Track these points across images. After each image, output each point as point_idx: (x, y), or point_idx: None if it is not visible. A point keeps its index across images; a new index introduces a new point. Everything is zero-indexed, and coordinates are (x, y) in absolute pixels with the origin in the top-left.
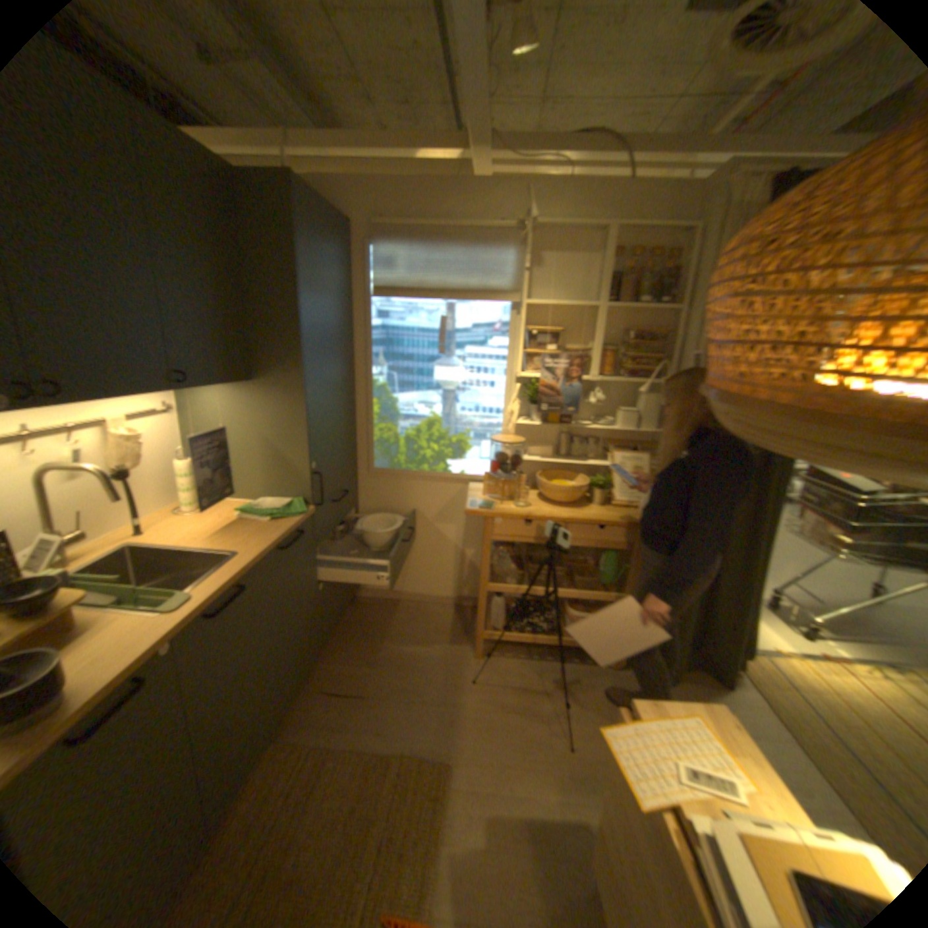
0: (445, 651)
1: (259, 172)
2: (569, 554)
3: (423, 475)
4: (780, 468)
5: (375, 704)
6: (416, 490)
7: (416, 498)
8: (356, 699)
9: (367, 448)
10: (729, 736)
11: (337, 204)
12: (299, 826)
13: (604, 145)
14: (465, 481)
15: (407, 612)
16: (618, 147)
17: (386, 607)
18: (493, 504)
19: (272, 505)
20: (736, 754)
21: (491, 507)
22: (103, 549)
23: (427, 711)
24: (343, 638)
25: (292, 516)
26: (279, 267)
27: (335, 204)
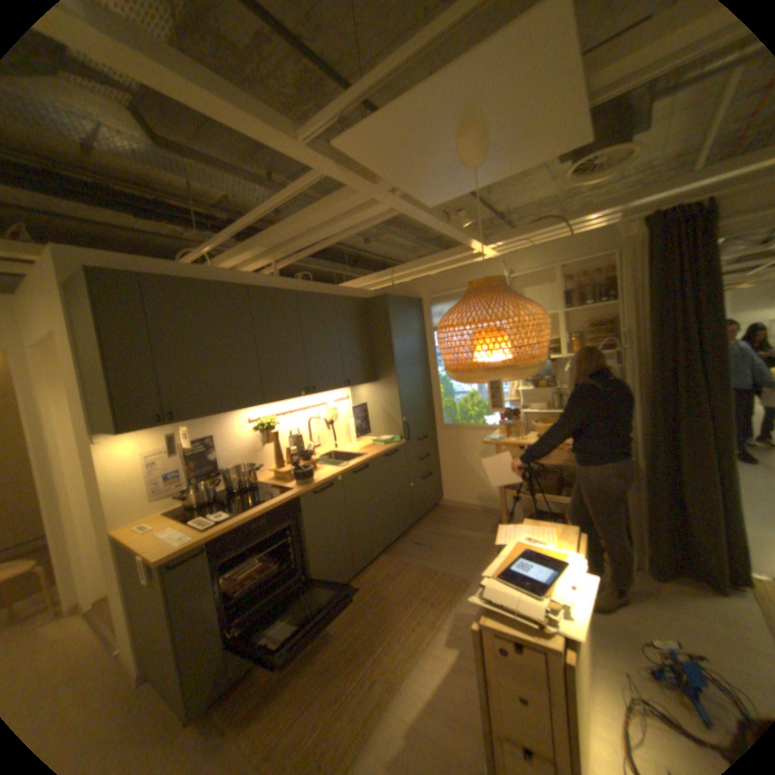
0: (486, 536)
1: (375, 298)
2: (572, 478)
3: (470, 427)
4: (714, 402)
5: (437, 552)
6: (468, 436)
7: (468, 441)
8: (428, 548)
9: (438, 413)
10: (566, 536)
11: (414, 293)
12: (390, 585)
13: (548, 224)
14: (496, 429)
15: (469, 515)
16: (558, 221)
17: (457, 511)
18: (502, 439)
19: (385, 439)
20: (562, 540)
21: (499, 440)
22: (324, 452)
23: (464, 560)
24: (428, 522)
25: (392, 443)
26: (384, 332)
27: (413, 293)
